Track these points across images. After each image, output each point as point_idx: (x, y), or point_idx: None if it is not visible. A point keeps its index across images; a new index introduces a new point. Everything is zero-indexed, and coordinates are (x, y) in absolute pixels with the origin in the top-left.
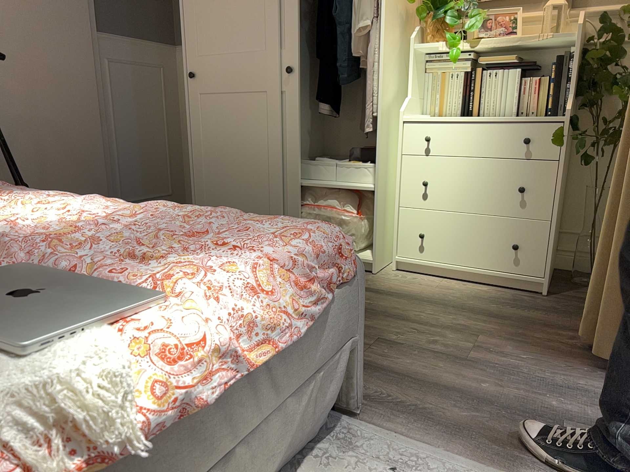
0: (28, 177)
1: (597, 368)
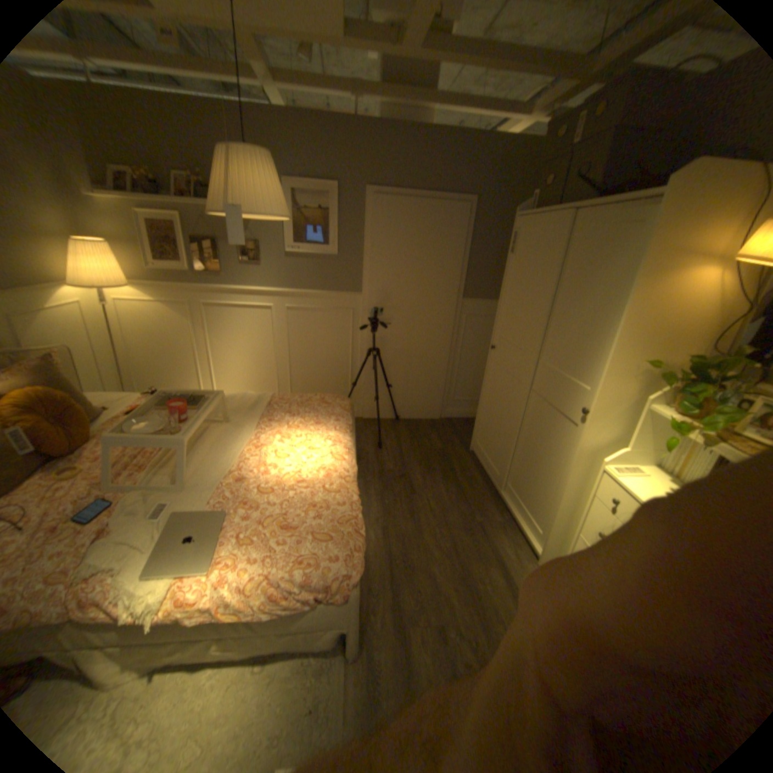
0: (397, 380)
1: None
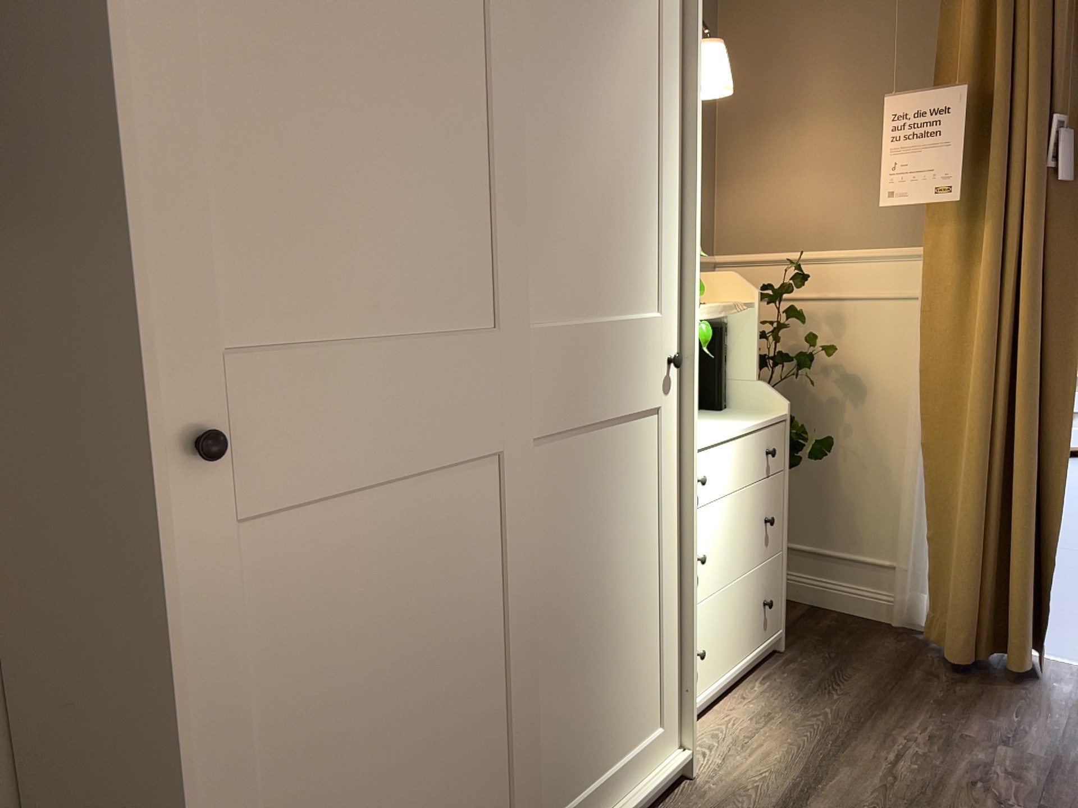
0: None
1: (1003, 683)
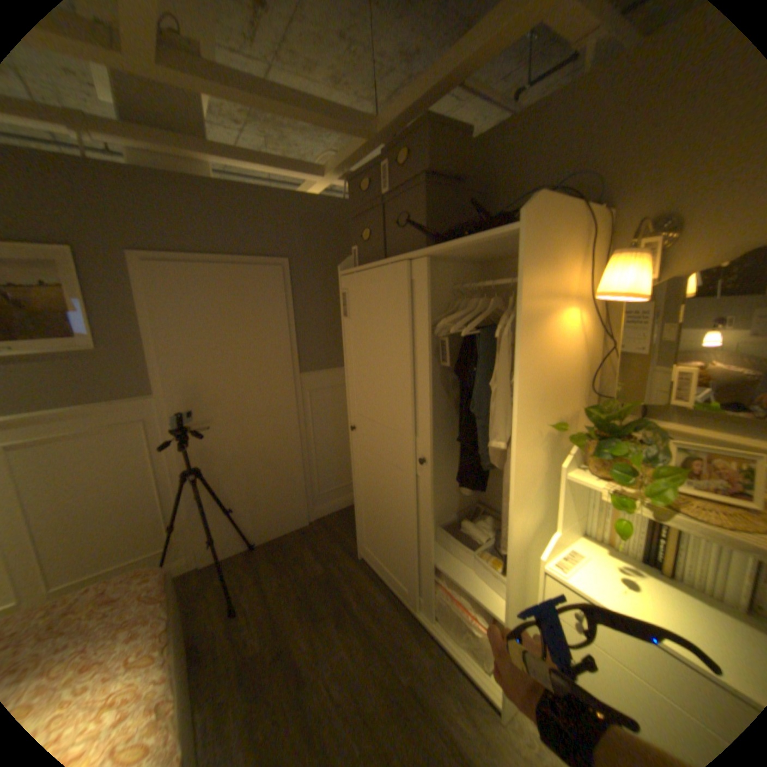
0: (238, 497)
1: None
